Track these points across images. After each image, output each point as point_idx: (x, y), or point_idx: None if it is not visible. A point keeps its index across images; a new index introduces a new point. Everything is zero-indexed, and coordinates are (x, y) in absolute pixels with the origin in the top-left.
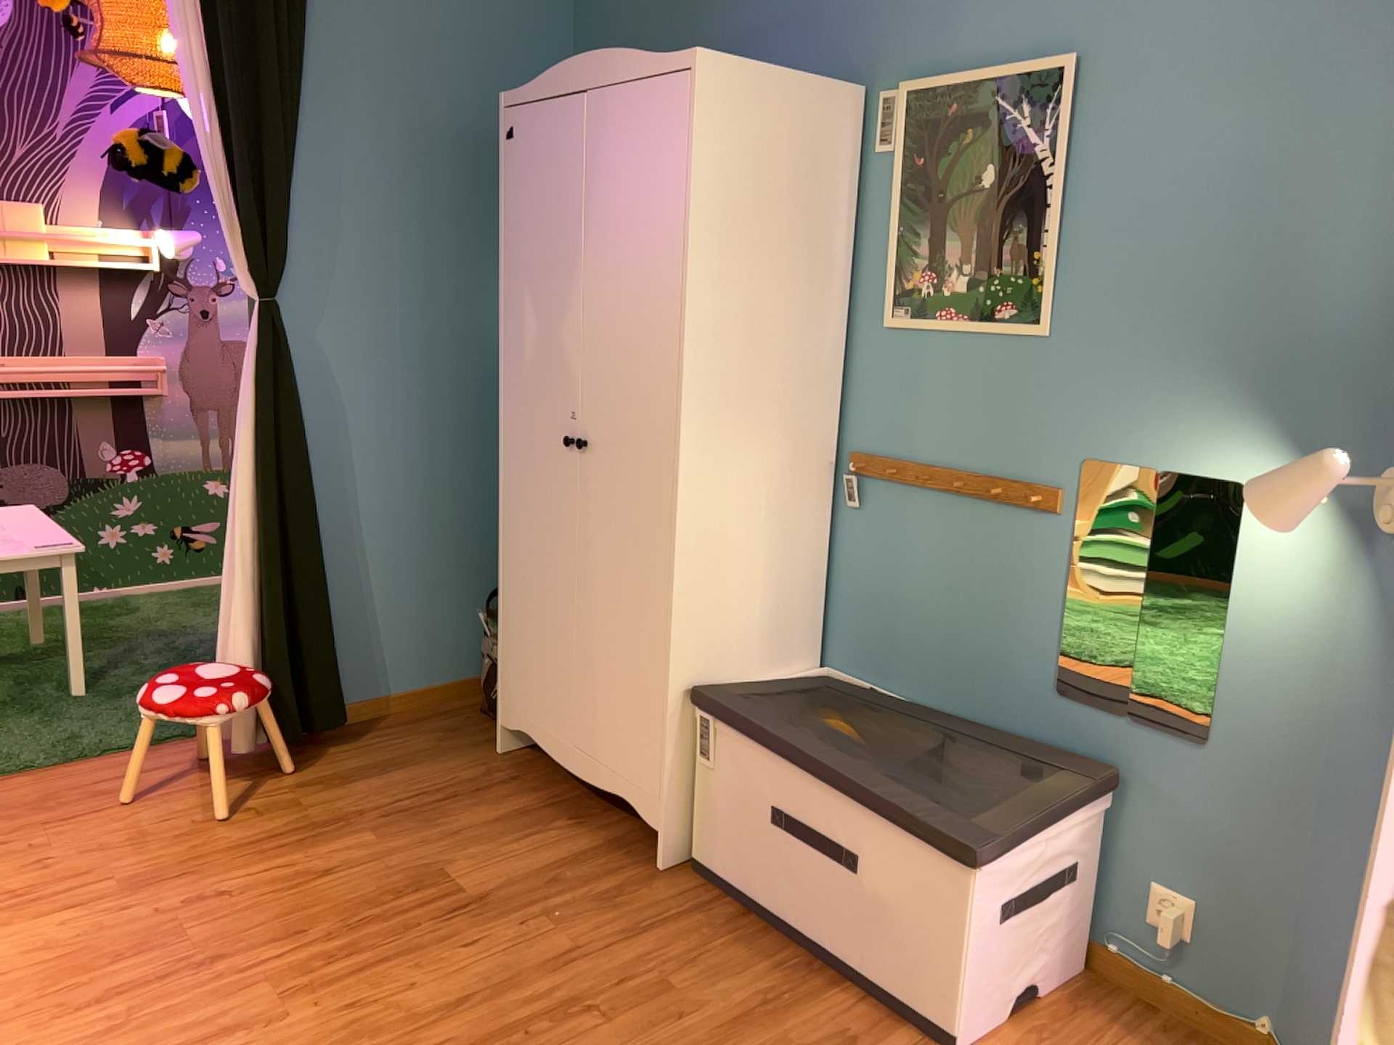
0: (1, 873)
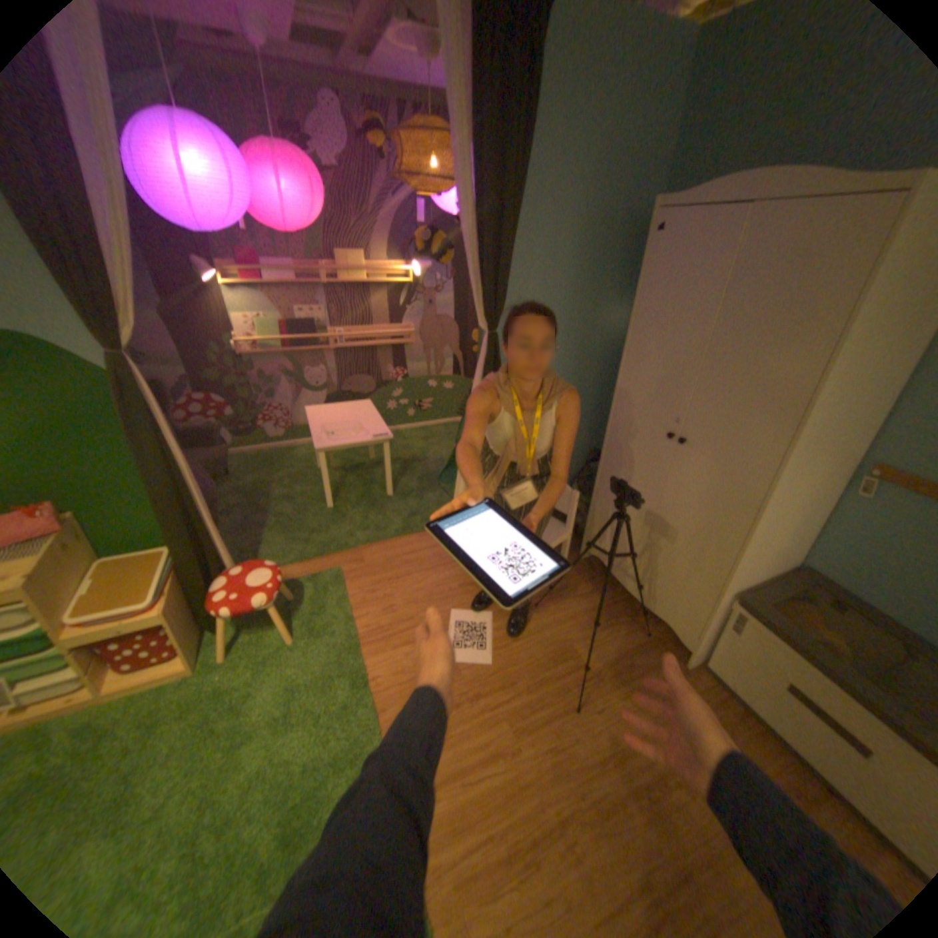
0: (375, 613)
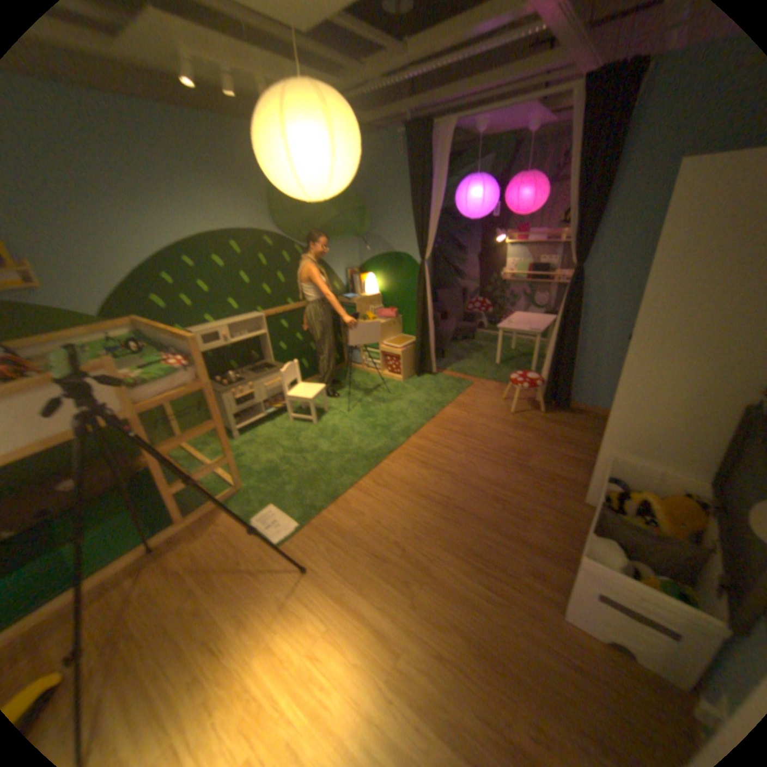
0: (467, 400)
